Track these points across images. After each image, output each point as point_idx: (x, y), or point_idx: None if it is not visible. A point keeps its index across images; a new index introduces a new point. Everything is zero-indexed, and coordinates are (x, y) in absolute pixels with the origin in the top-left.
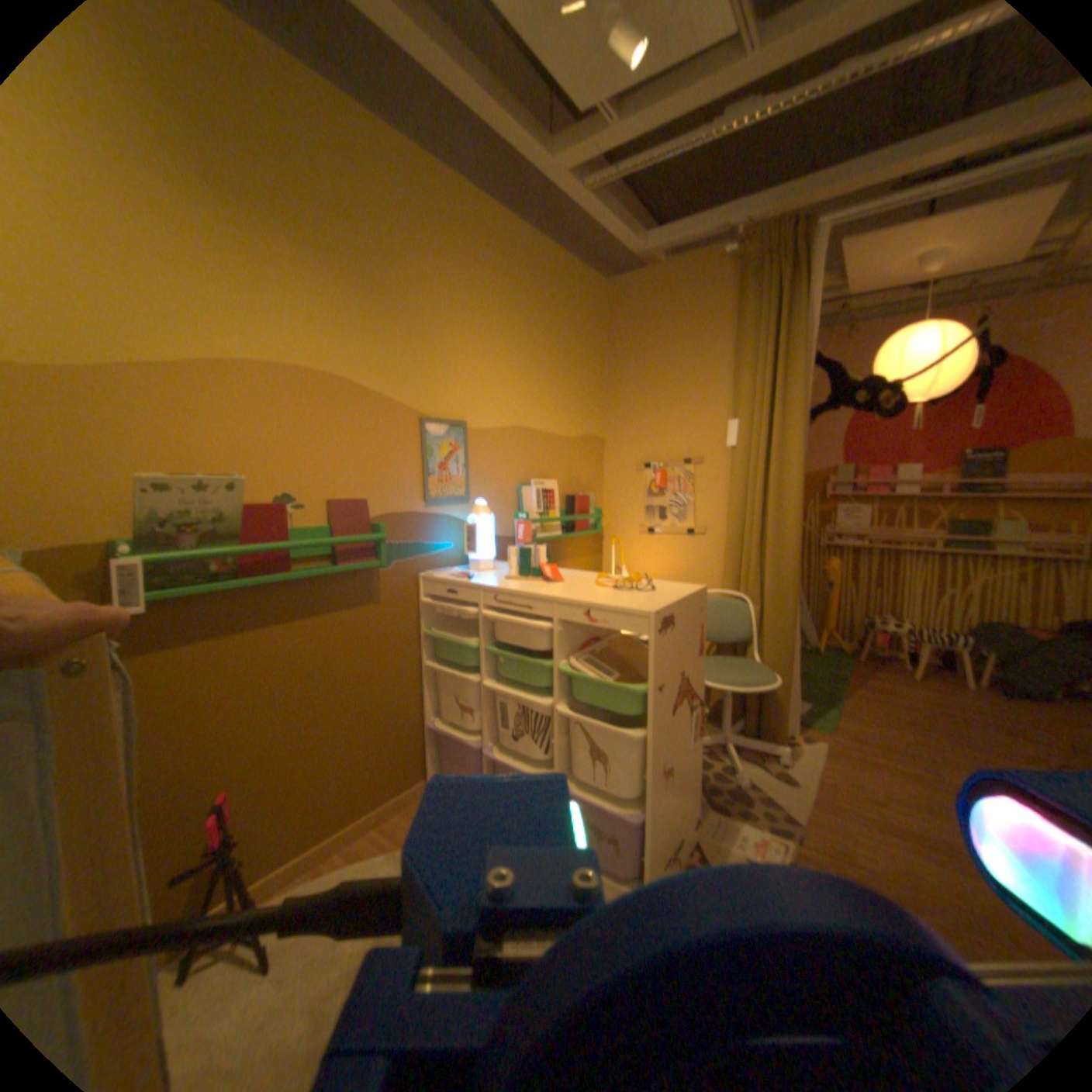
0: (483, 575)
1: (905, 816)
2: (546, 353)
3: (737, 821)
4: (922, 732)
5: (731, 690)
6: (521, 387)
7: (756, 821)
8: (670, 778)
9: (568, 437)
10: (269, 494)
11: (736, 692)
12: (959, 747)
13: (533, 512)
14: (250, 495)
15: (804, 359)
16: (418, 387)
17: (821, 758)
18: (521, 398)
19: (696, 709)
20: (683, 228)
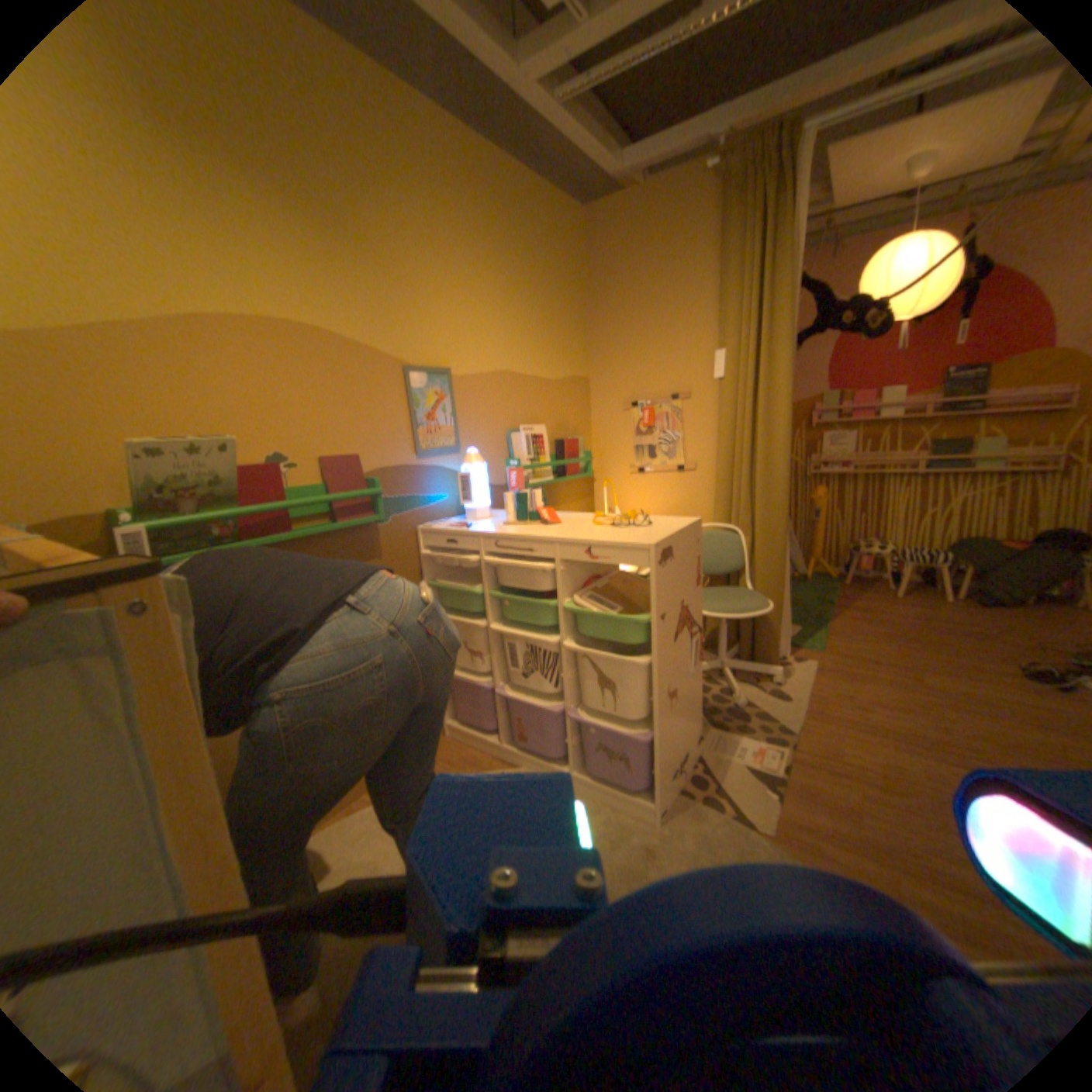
0: (480, 523)
1: (887, 718)
2: (525, 289)
3: (734, 734)
4: (903, 643)
5: (725, 616)
6: (501, 327)
7: (751, 732)
8: (673, 697)
9: (552, 378)
10: (259, 453)
11: (730, 618)
12: (936, 654)
13: (522, 457)
14: (240, 454)
15: (789, 280)
16: (397, 332)
17: (810, 674)
18: (502, 339)
19: (694, 634)
20: (660, 141)
